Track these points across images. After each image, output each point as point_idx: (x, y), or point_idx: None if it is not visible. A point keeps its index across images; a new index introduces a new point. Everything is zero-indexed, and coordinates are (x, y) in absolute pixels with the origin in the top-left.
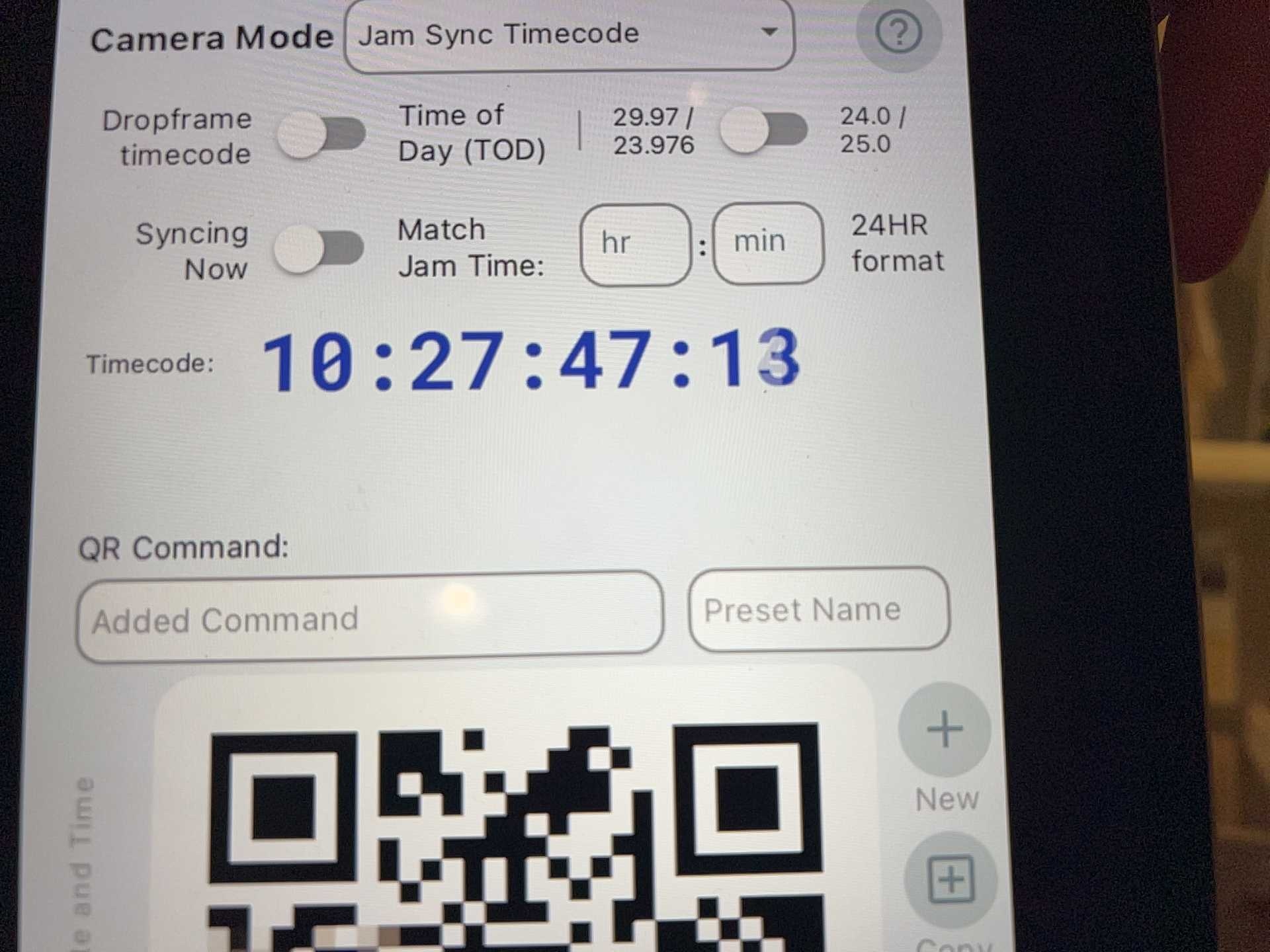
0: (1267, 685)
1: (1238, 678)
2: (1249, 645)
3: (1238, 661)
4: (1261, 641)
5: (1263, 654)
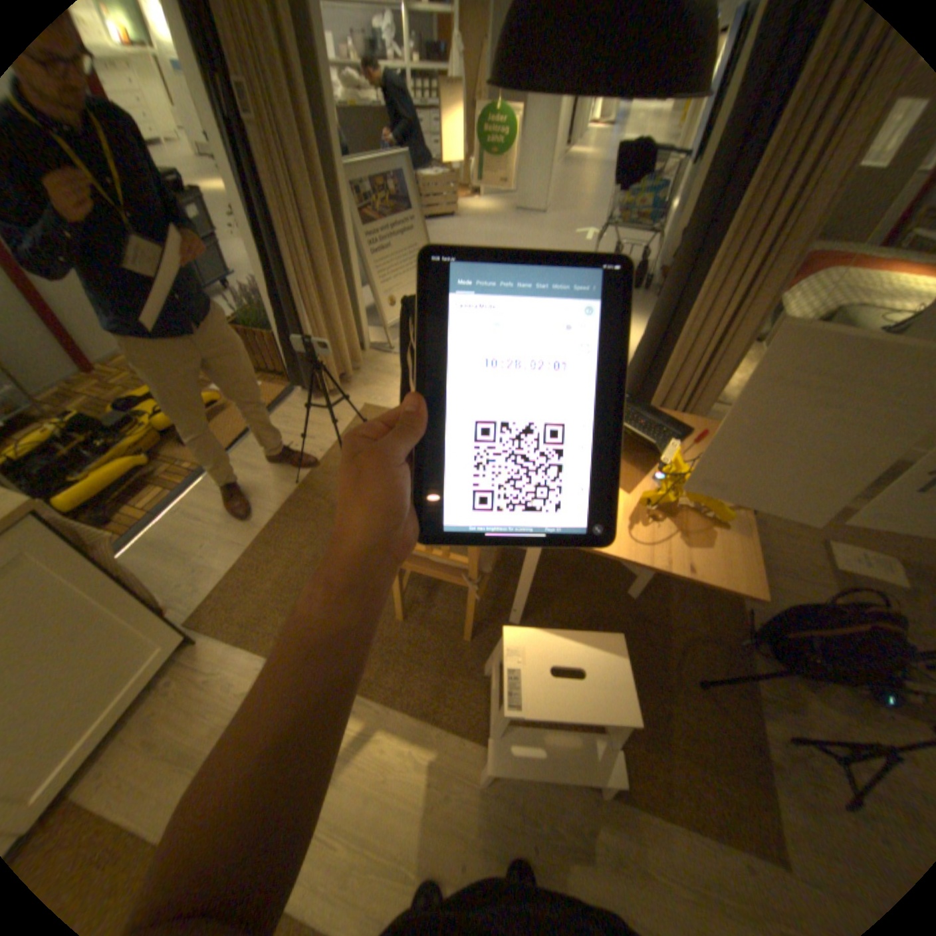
0: (281, 609)
1: (271, 618)
2: (218, 598)
3: (247, 612)
4: (213, 591)
5: (235, 597)
